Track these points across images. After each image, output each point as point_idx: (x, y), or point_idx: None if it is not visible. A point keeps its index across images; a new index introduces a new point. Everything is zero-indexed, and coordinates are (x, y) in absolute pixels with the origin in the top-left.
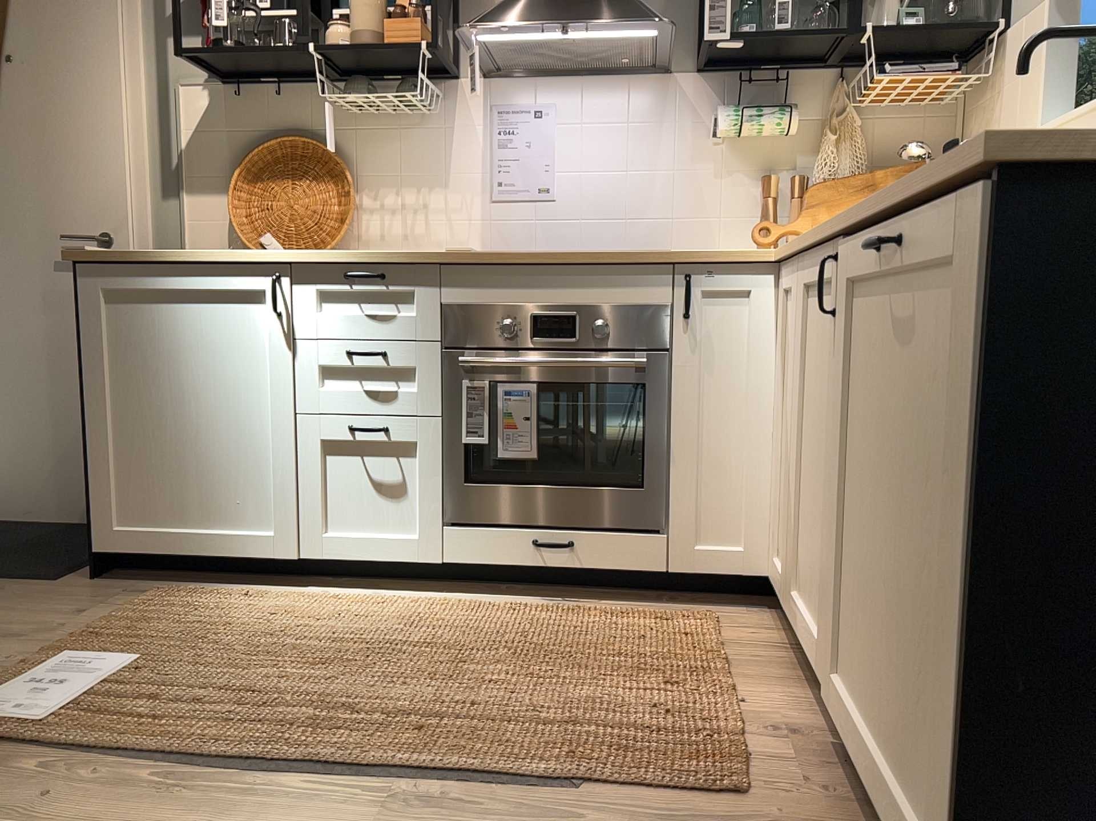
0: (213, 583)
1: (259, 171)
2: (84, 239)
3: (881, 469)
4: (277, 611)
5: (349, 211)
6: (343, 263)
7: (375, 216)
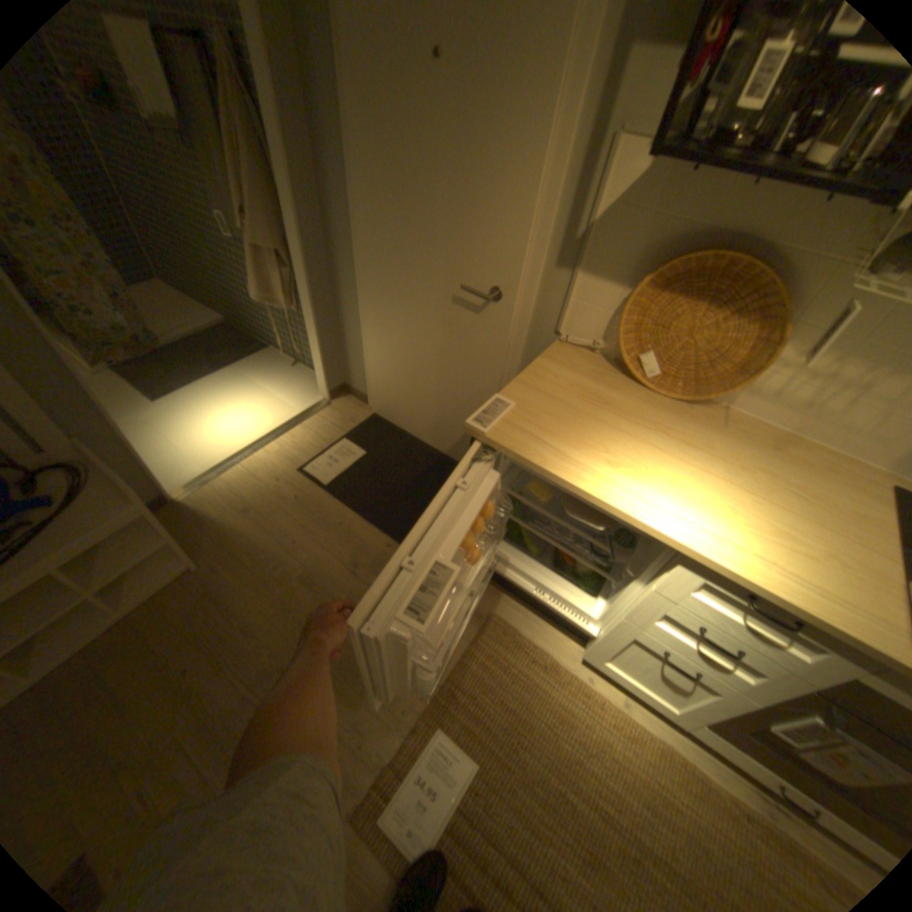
0: (520, 615)
1: (677, 276)
2: (481, 295)
3: None
4: (560, 712)
5: (765, 370)
6: (760, 592)
7: (790, 370)
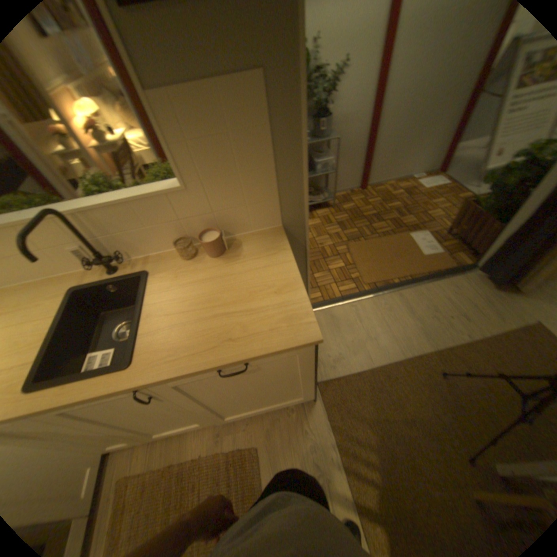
0: None
1: None
2: None
3: (225, 397)
4: None
5: None
6: None
7: None
